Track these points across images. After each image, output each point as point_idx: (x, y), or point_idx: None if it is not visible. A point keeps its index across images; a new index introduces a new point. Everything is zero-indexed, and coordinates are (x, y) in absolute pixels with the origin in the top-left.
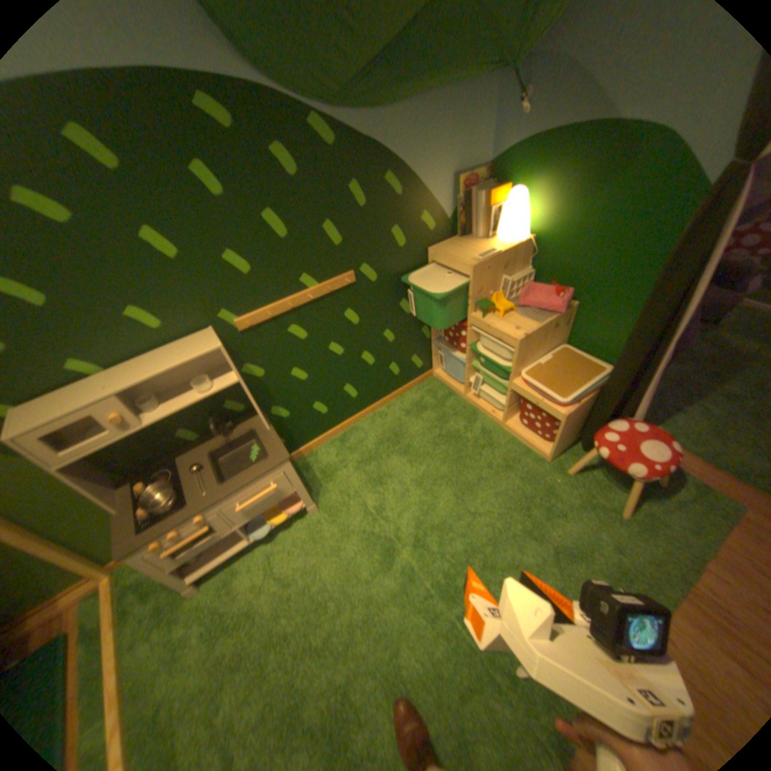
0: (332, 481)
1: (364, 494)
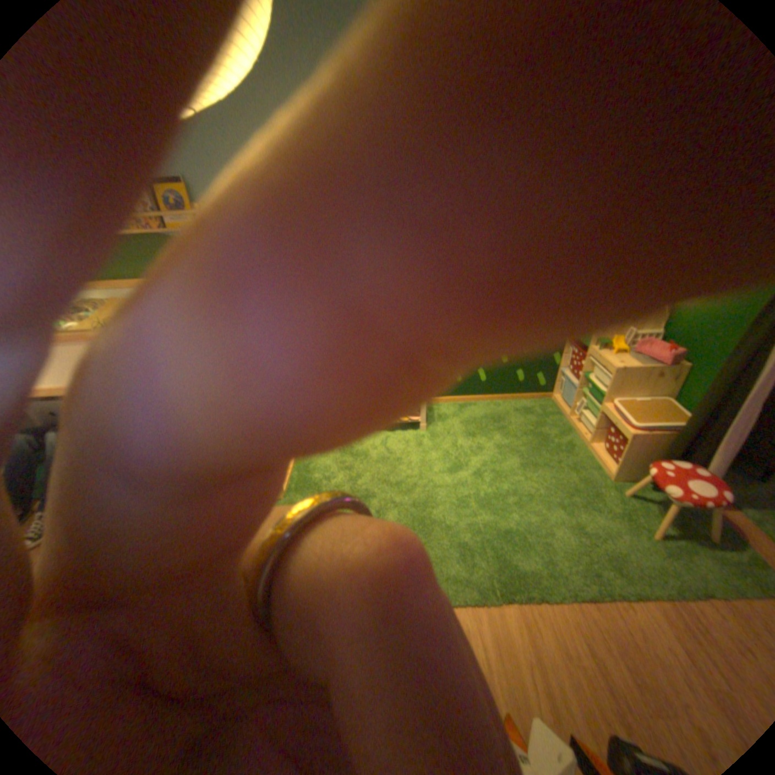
0: (442, 422)
1: (458, 437)
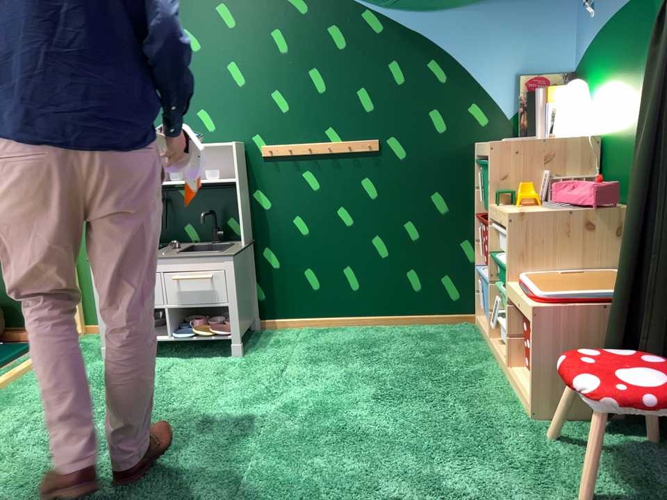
0: (277, 349)
1: (292, 365)
